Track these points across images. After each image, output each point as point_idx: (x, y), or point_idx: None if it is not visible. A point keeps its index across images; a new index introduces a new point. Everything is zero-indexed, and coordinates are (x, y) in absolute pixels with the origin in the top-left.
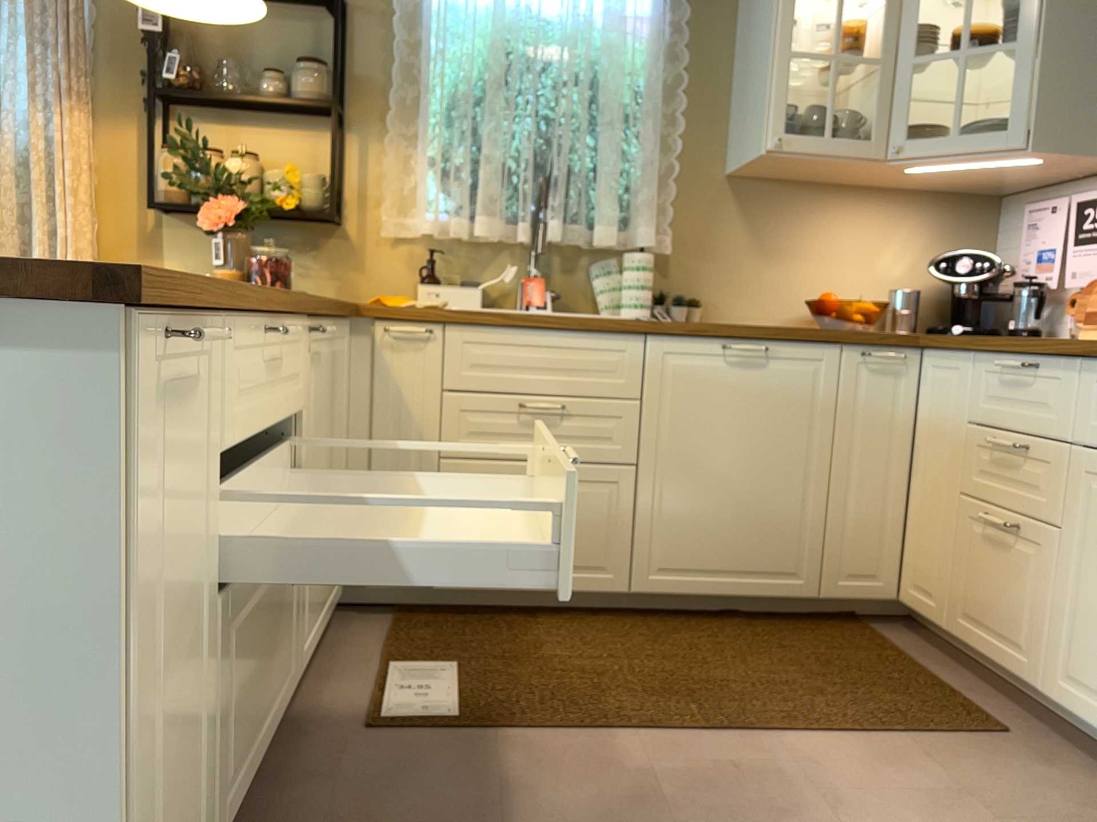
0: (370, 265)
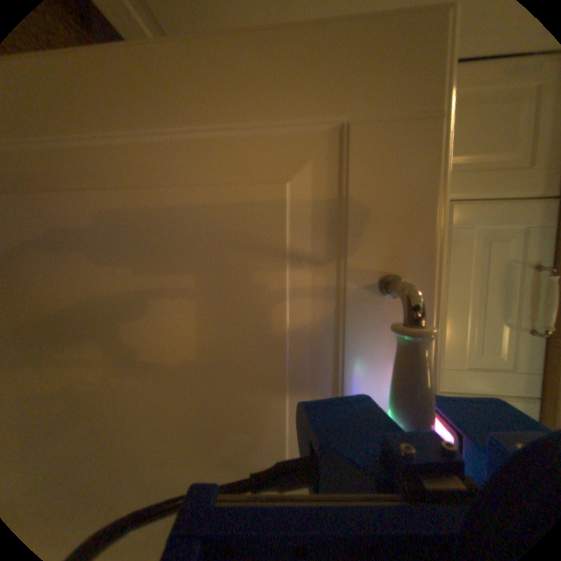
0: None
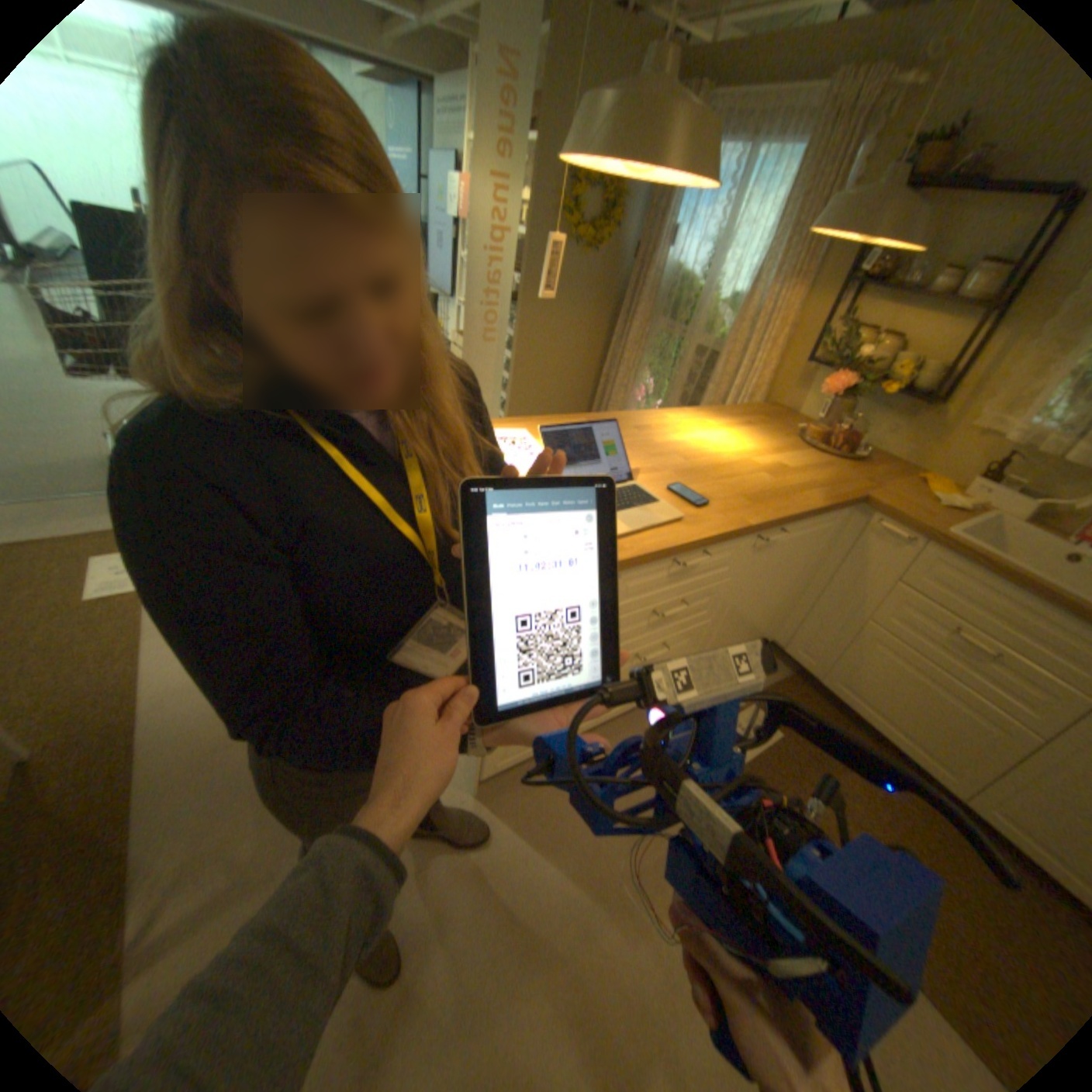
0: (951, 443)
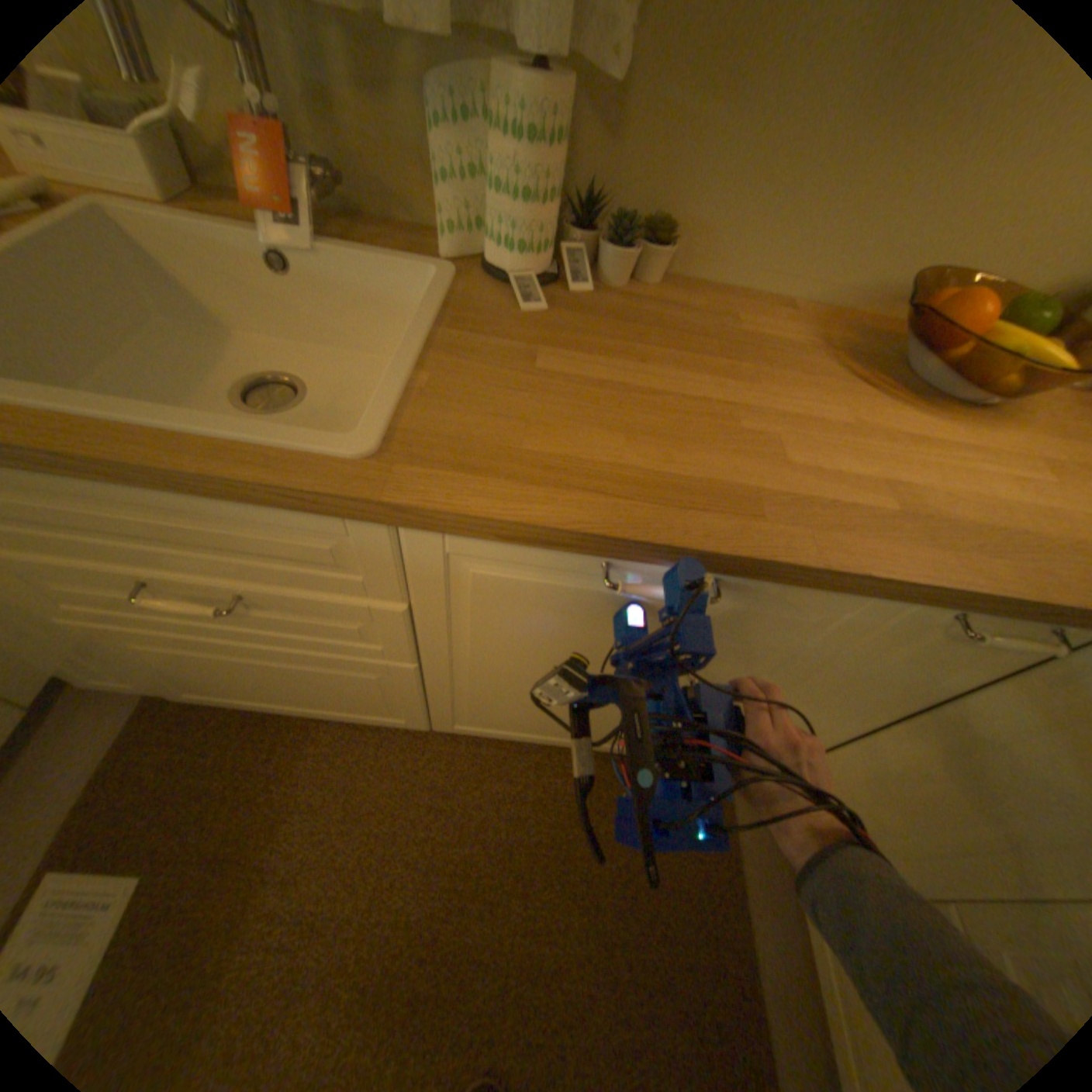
0: None
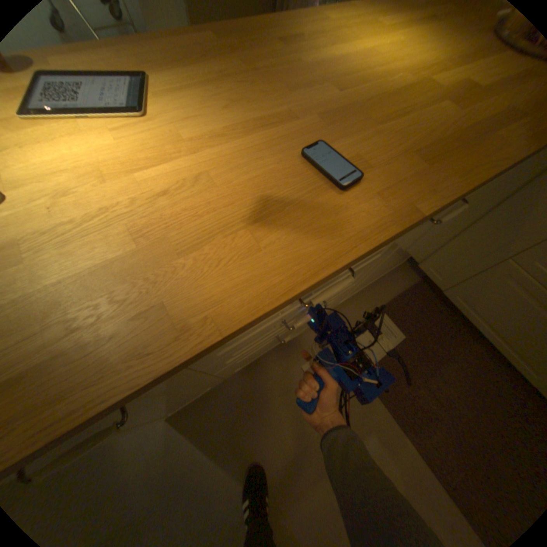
0: None
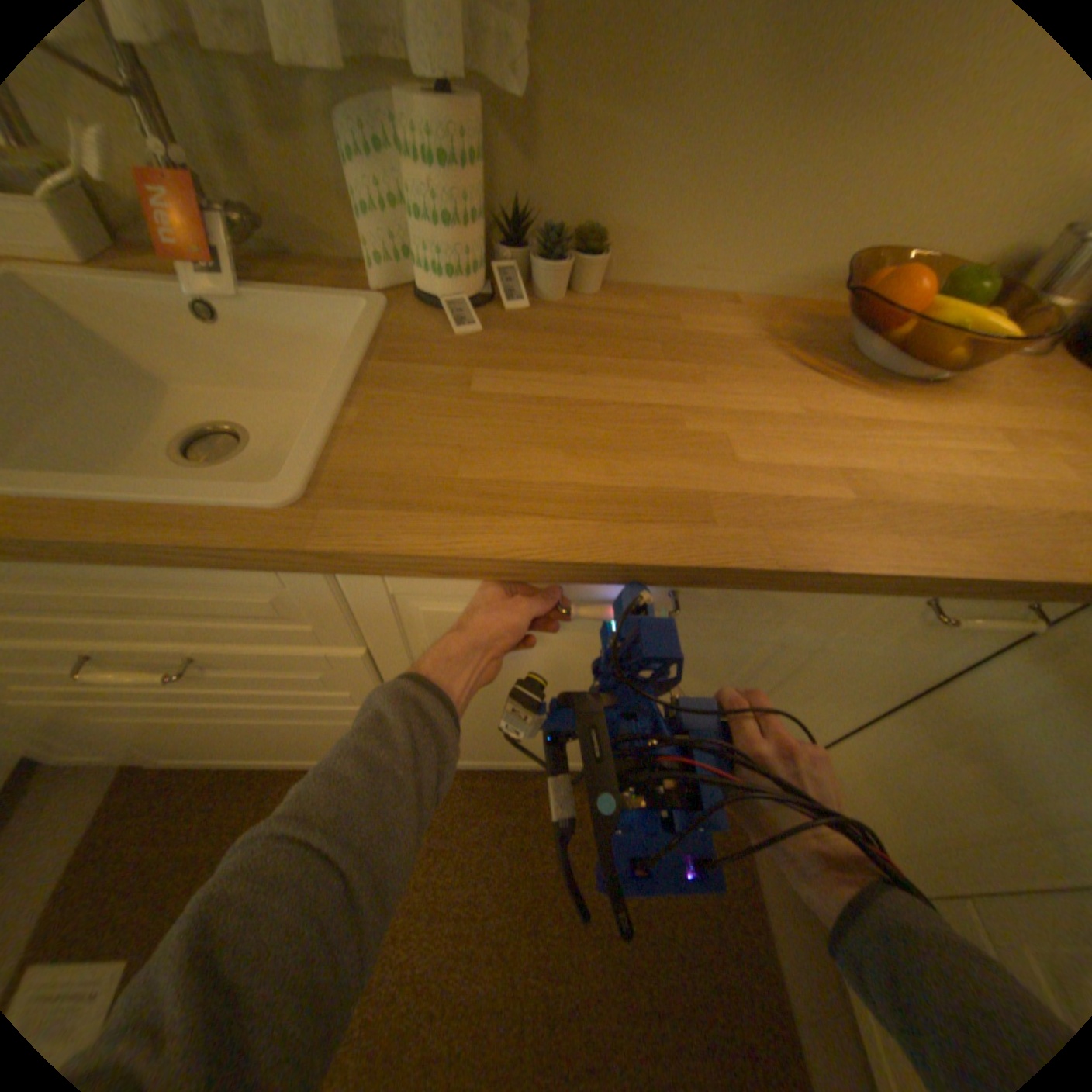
0: None
